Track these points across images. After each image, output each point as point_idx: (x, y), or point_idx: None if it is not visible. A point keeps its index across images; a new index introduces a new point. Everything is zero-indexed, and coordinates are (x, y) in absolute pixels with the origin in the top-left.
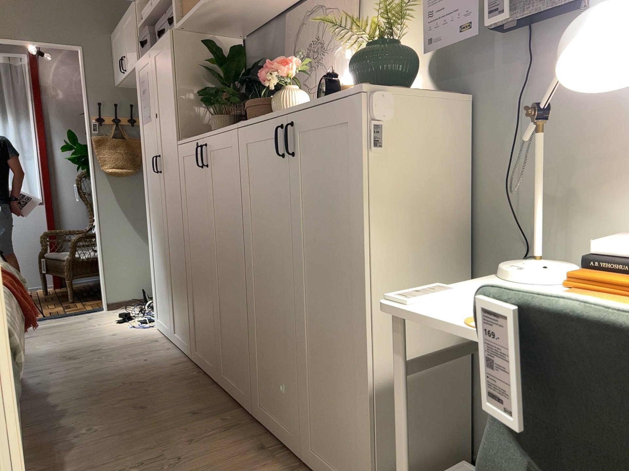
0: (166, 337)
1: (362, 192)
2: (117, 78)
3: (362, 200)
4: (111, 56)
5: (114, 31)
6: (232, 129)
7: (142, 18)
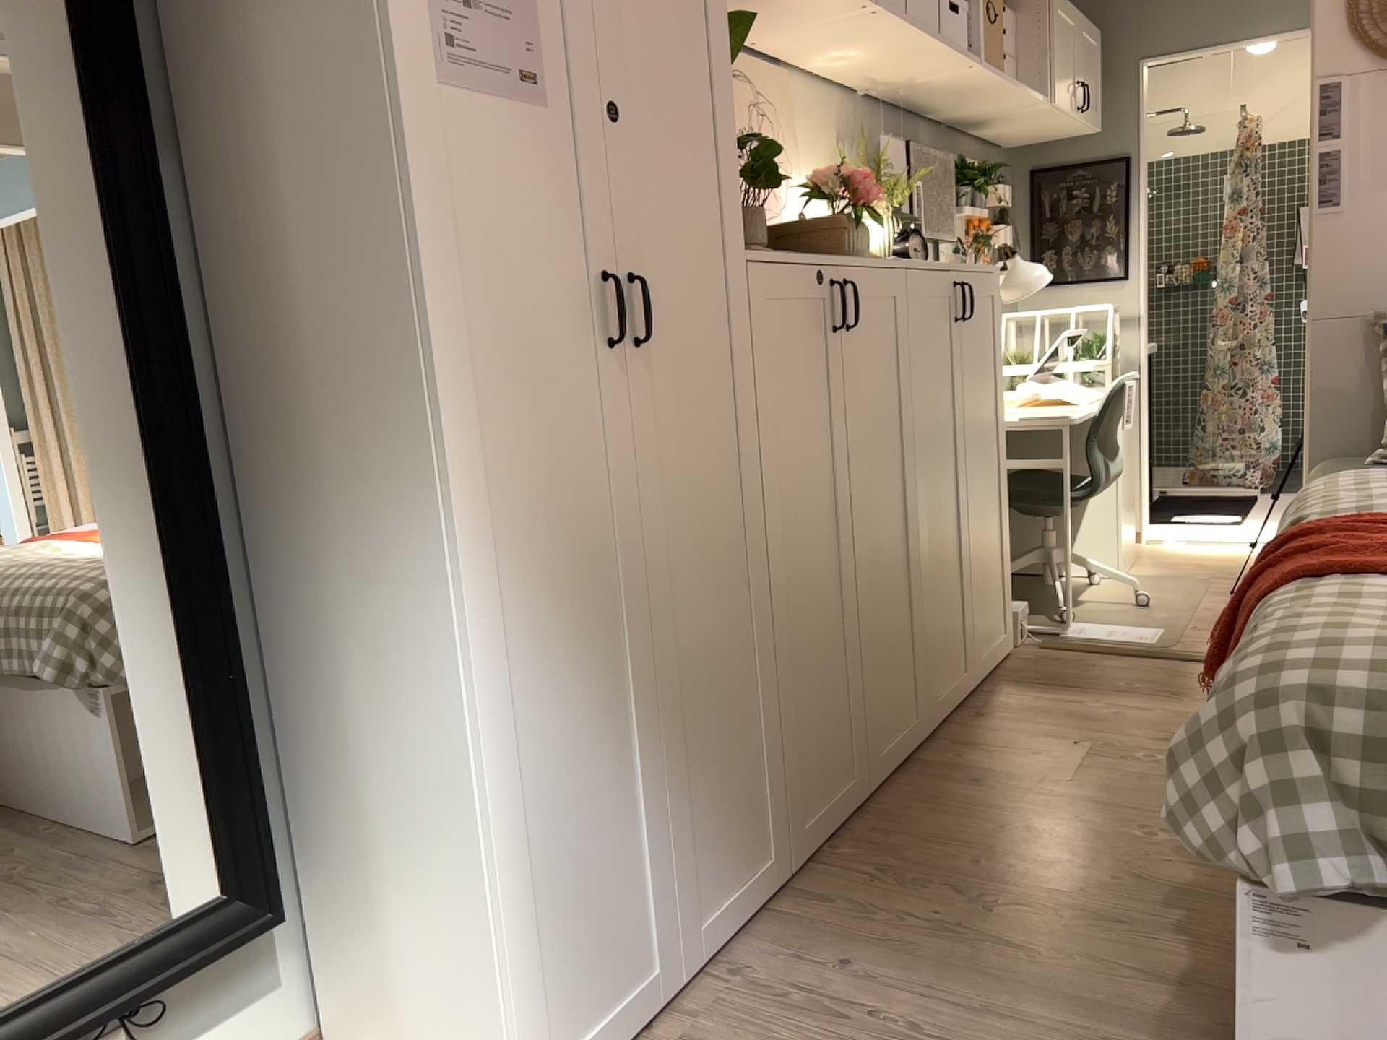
0: None
1: (1001, 355)
2: None
3: (1002, 361)
4: None
5: None
6: (897, 267)
7: None
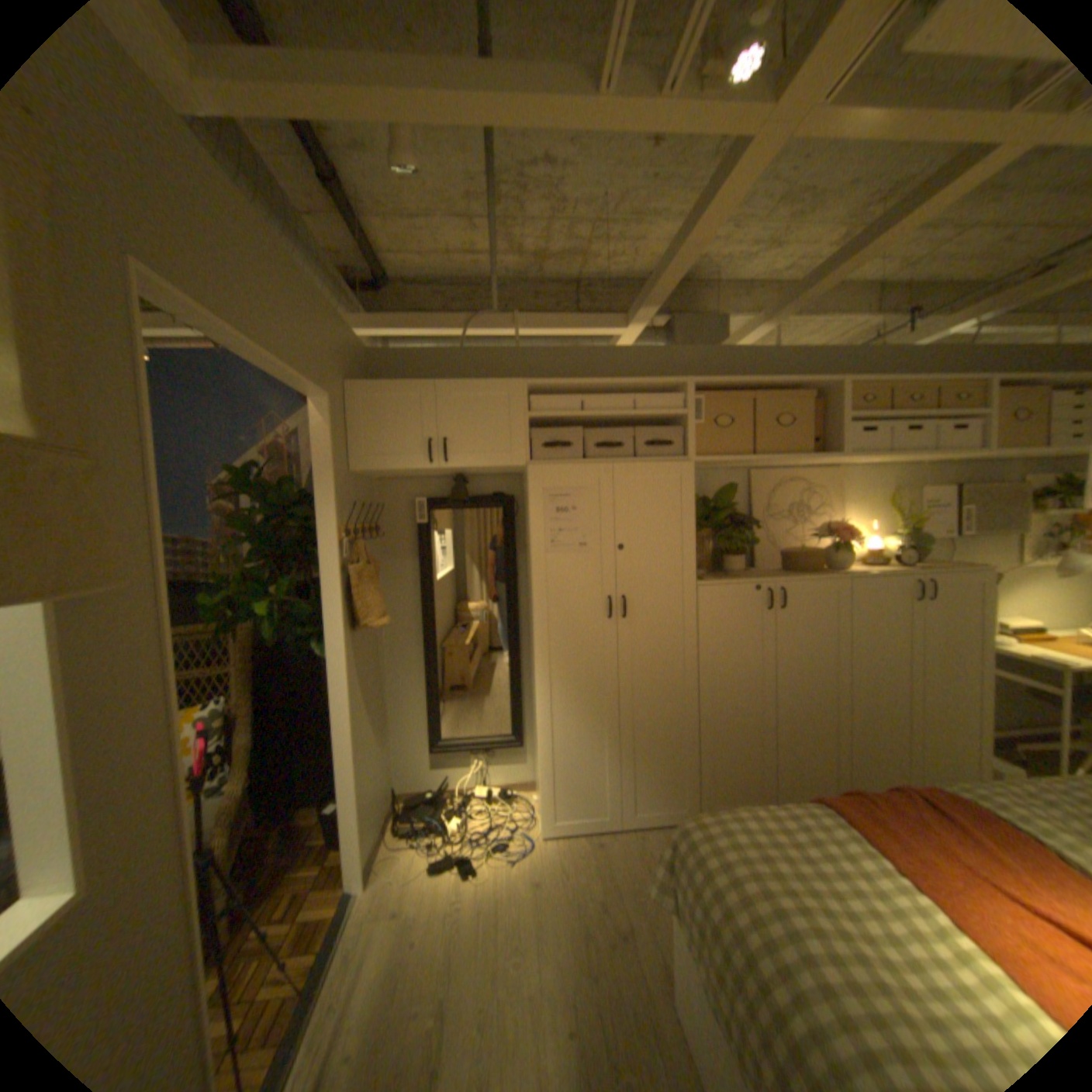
0: (591, 837)
1: (992, 619)
2: (380, 463)
3: (992, 623)
4: (345, 418)
5: (375, 382)
6: (841, 579)
7: (532, 406)
